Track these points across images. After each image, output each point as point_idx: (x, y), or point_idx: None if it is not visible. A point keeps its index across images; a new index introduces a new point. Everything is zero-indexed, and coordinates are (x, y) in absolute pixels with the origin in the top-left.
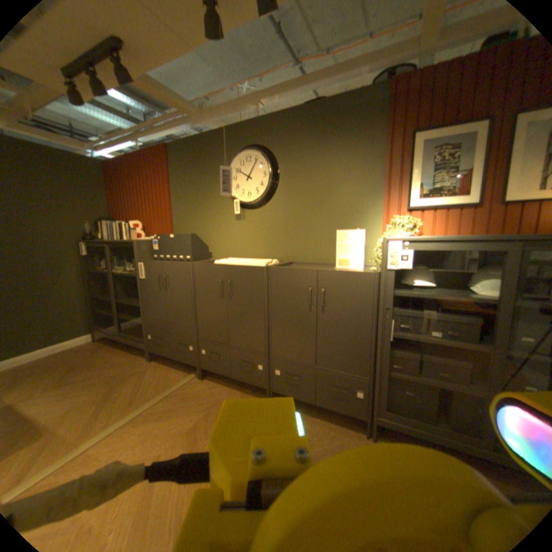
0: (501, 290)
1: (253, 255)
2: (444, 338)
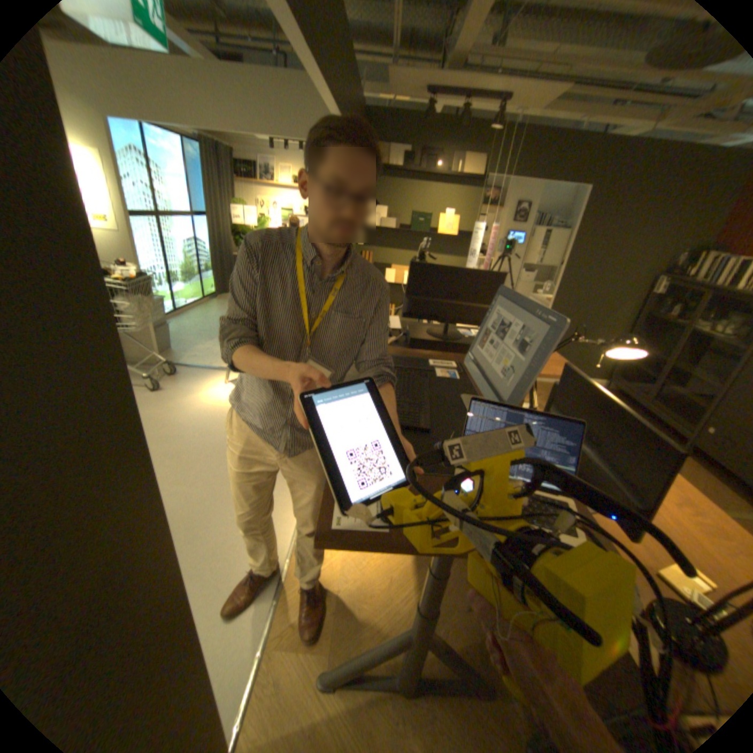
0: None
1: None
2: None
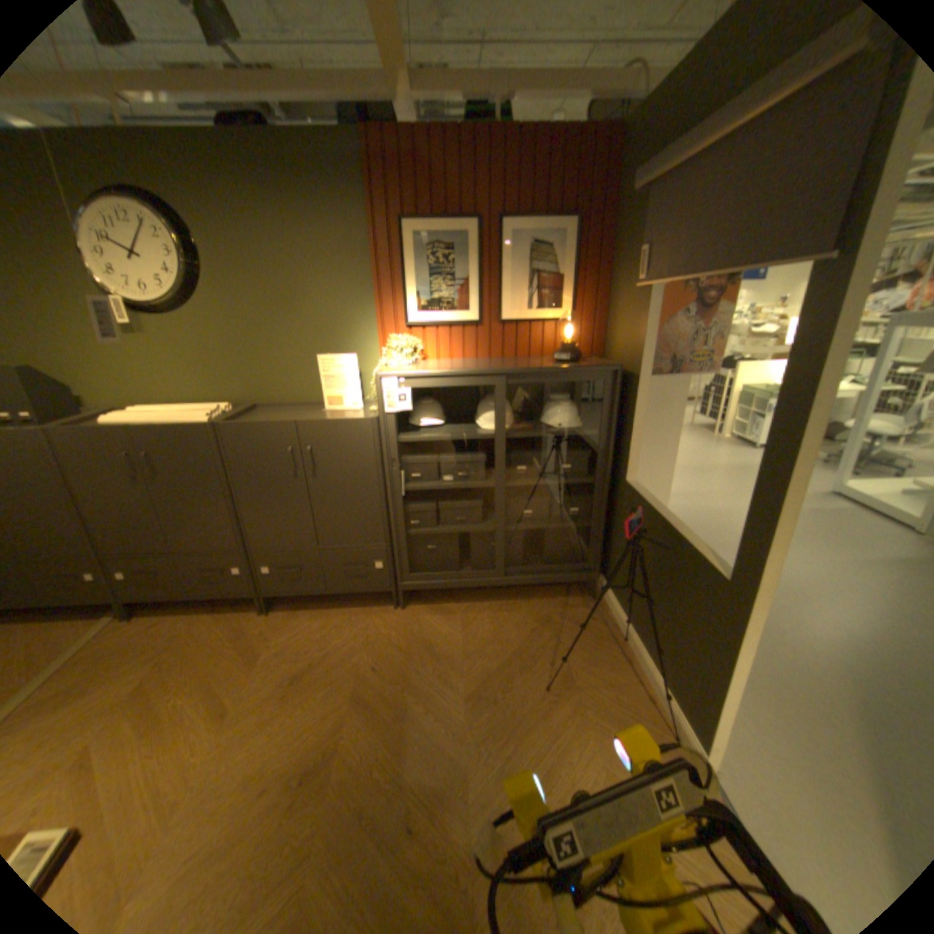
0: (494, 426)
1: (180, 399)
2: (454, 483)
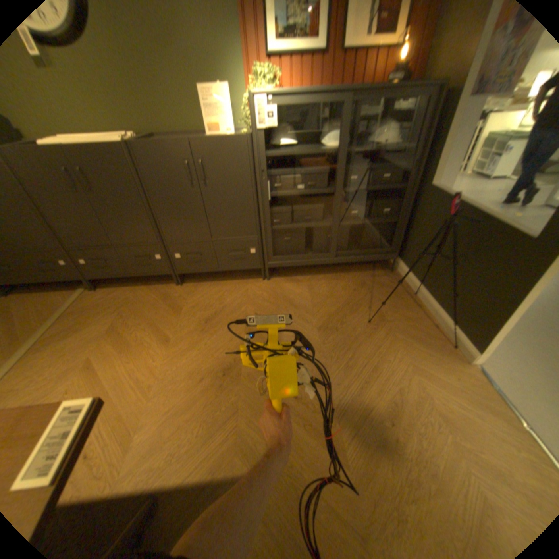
0: (339, 140)
1: (94, 129)
2: (305, 190)
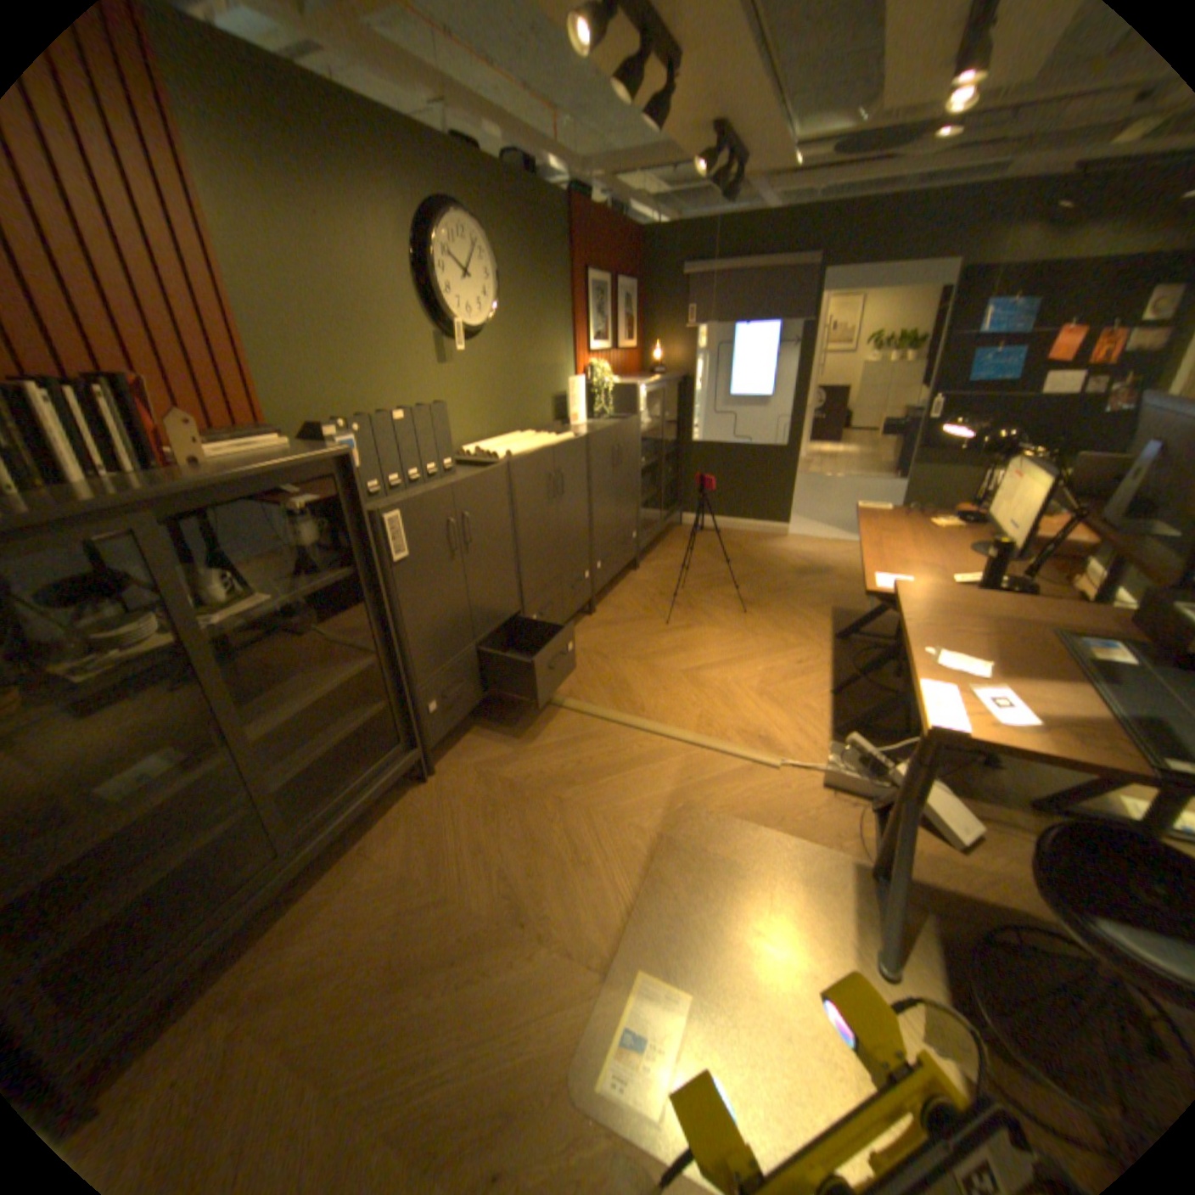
0: (661, 417)
1: (474, 437)
2: (645, 463)
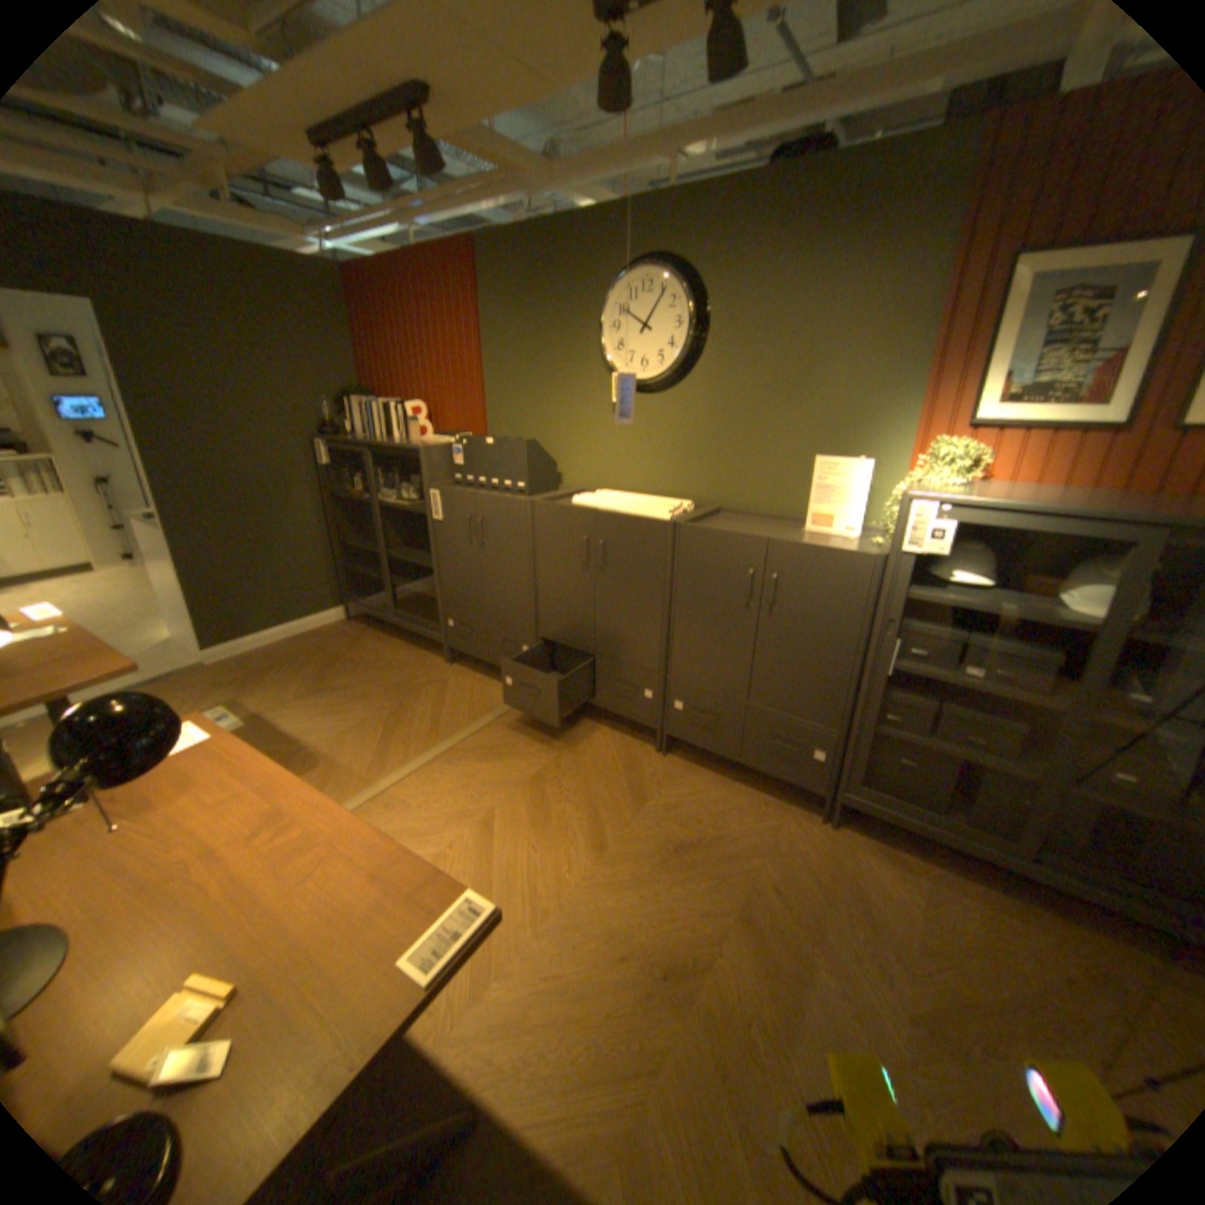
0: (1107, 613)
1: (643, 489)
2: (985, 683)
